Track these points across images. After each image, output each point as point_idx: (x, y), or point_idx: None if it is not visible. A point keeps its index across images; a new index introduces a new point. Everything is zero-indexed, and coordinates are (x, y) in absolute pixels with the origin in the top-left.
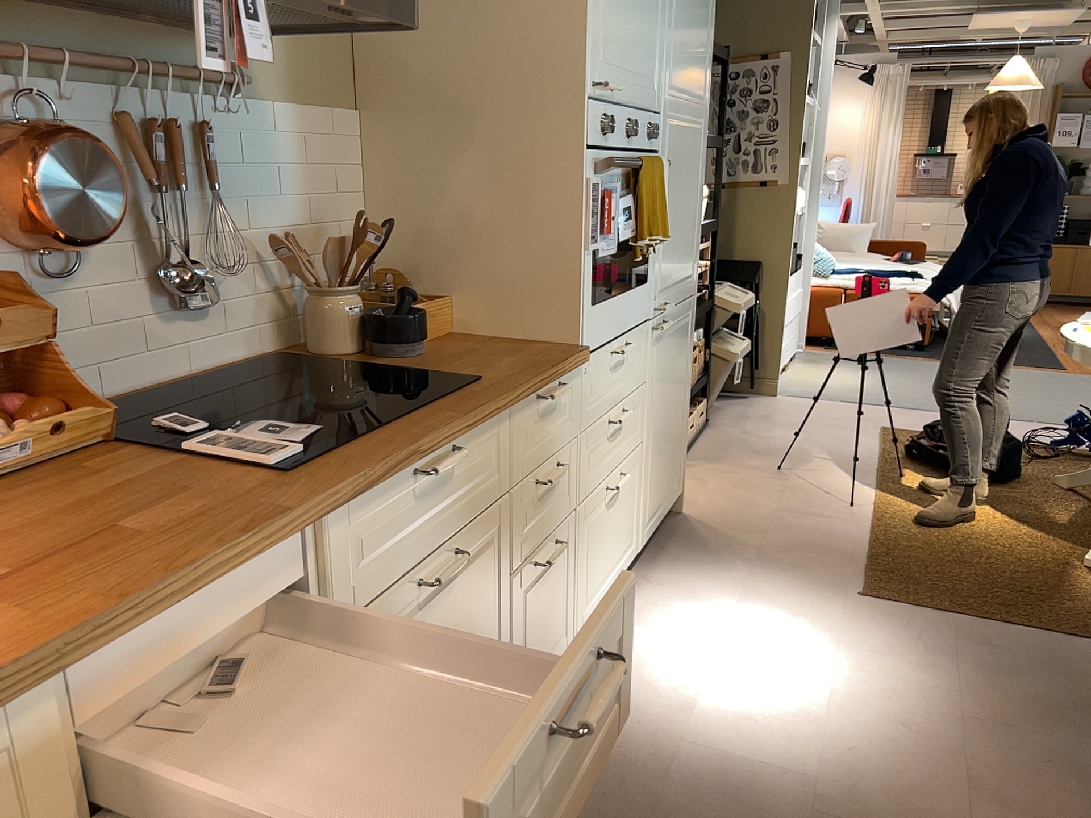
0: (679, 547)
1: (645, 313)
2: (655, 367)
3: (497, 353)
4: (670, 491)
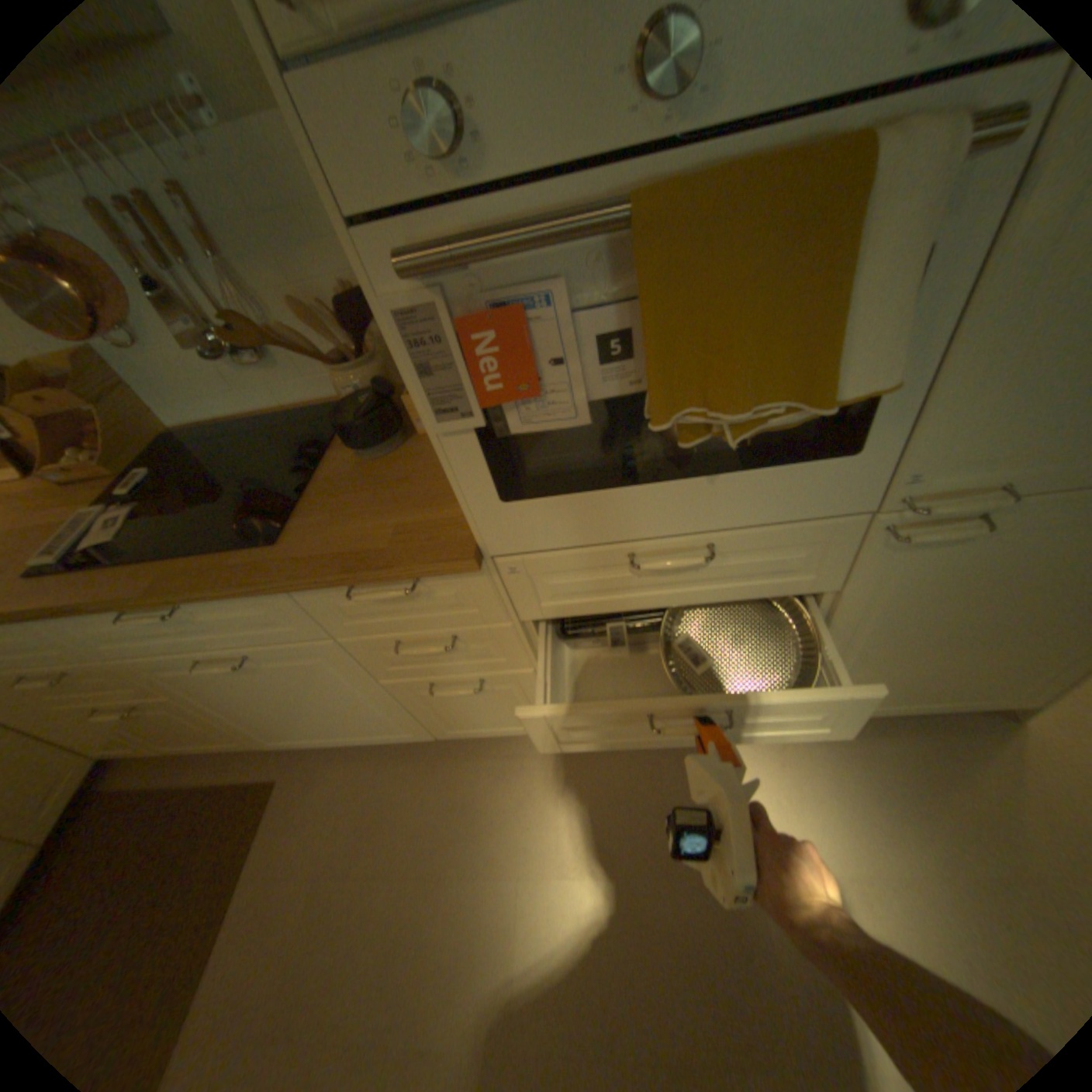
0: (905, 755)
1: (824, 506)
2: (894, 578)
3: (398, 501)
4: (956, 701)
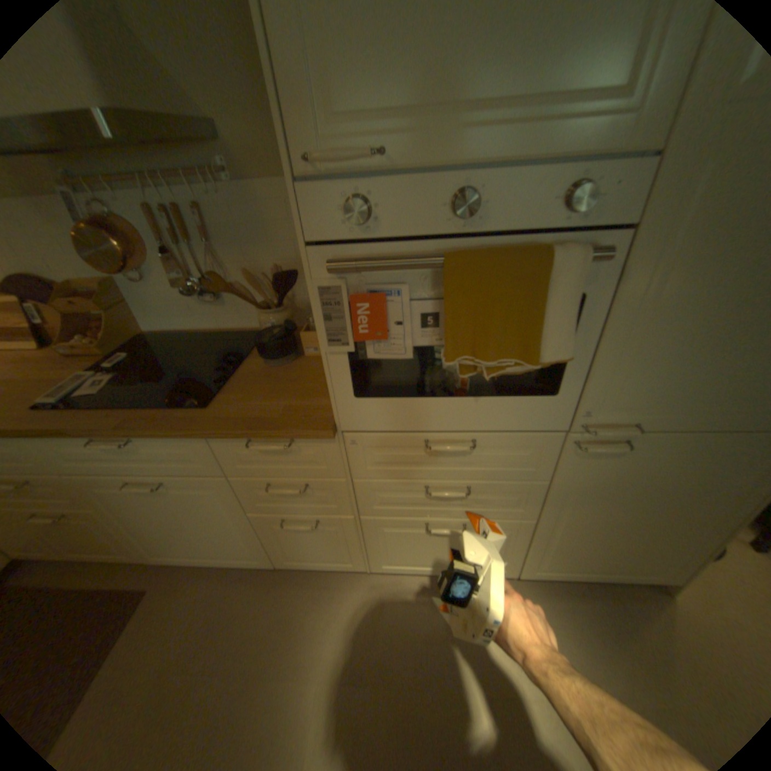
0: (597, 613)
1: (538, 424)
2: (581, 476)
3: (289, 392)
4: (628, 574)
